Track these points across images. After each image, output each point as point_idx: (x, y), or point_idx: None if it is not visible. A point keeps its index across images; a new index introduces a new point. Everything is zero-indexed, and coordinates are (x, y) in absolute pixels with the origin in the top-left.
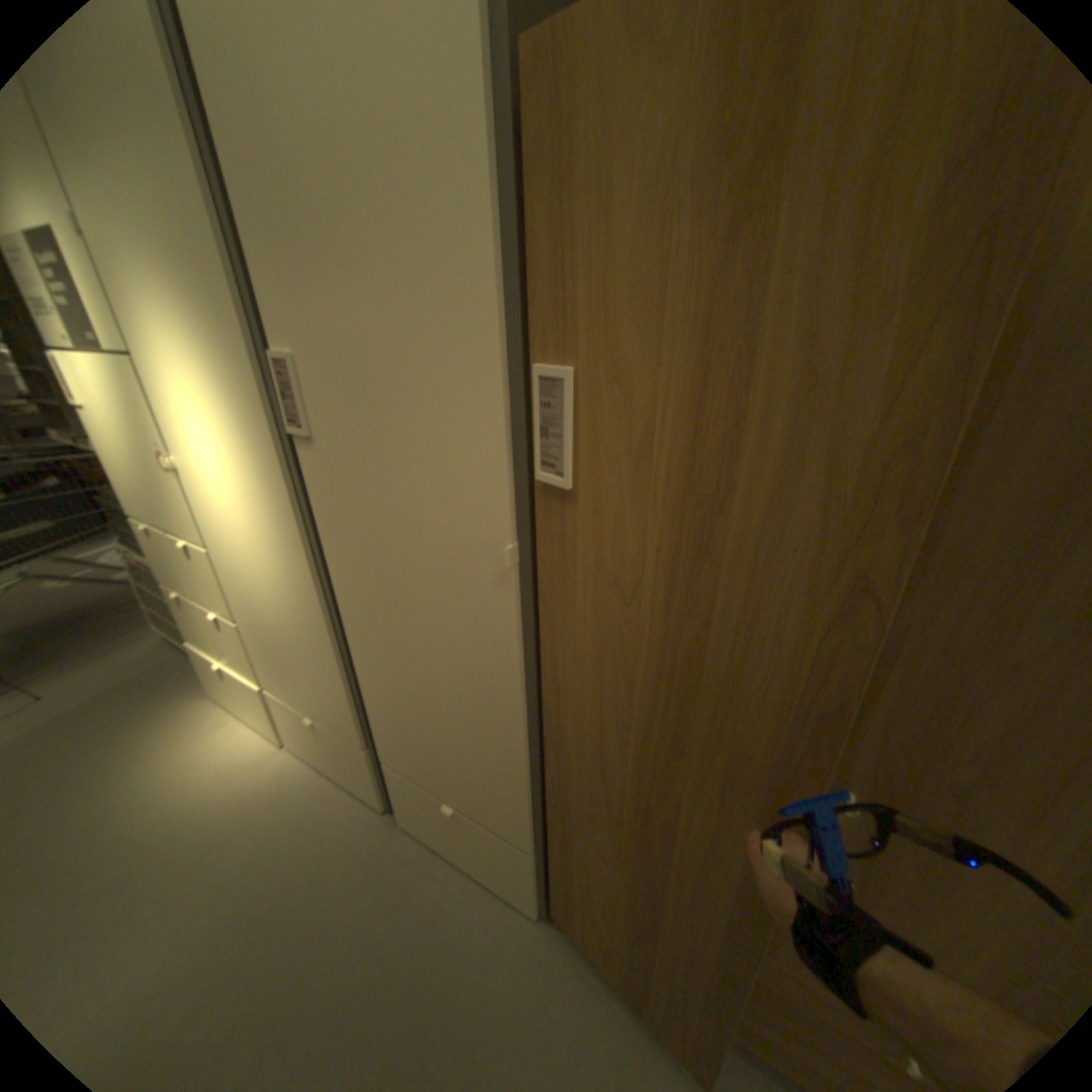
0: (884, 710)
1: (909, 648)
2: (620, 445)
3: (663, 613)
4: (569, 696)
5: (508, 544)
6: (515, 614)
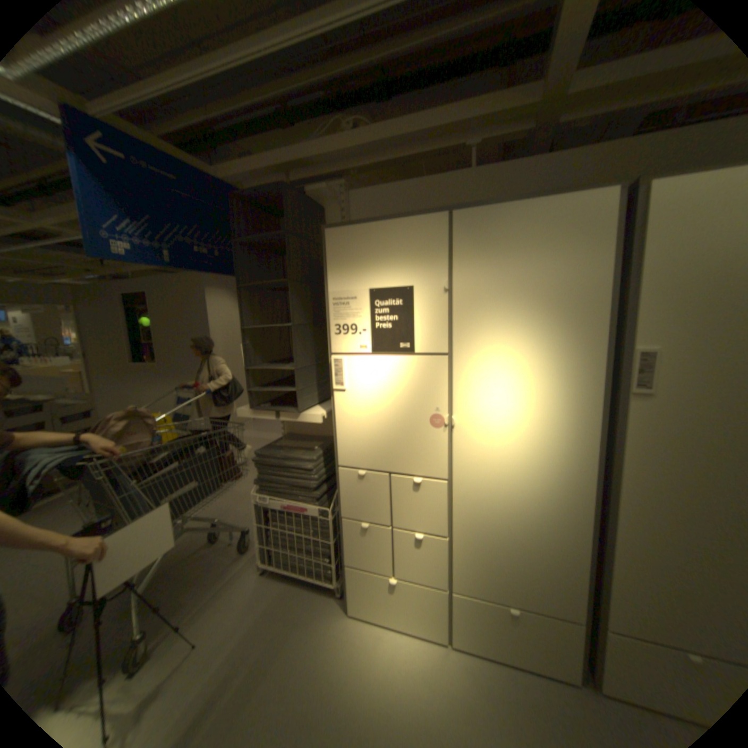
0: None
1: None
2: None
3: None
4: None
5: None
6: None
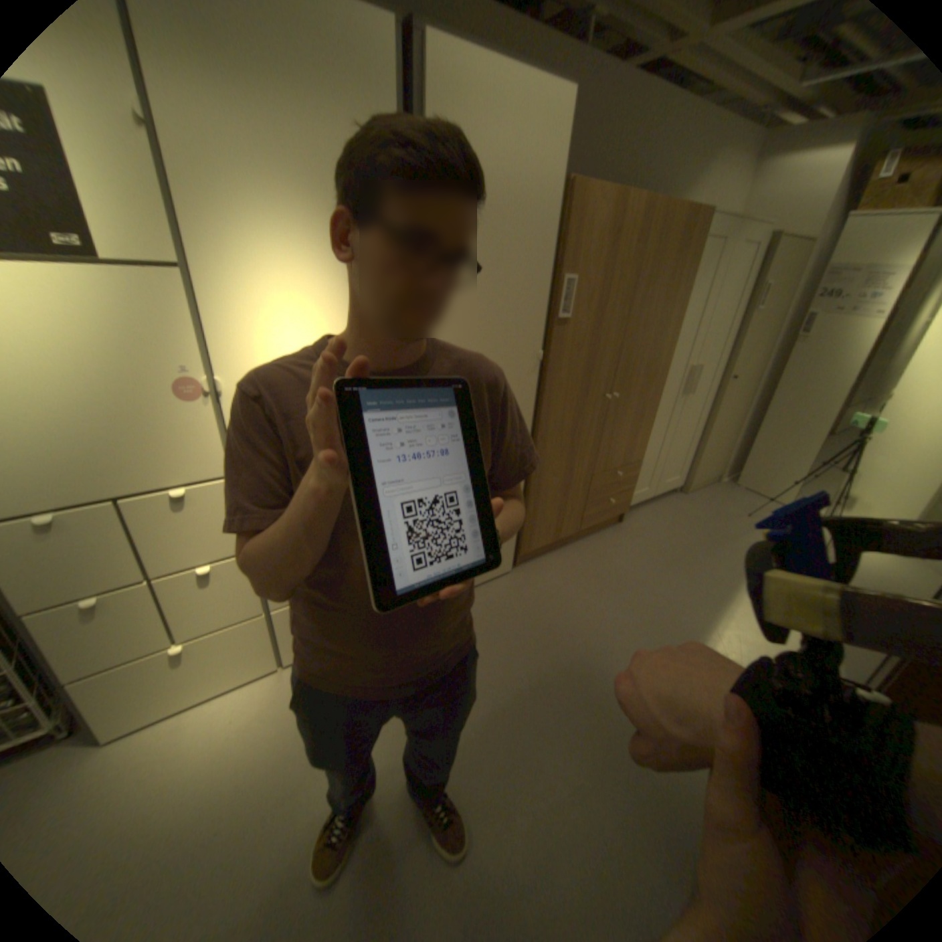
0: (621, 364)
1: (625, 344)
2: (581, 302)
3: (583, 358)
4: (550, 413)
5: (540, 351)
6: (535, 385)
